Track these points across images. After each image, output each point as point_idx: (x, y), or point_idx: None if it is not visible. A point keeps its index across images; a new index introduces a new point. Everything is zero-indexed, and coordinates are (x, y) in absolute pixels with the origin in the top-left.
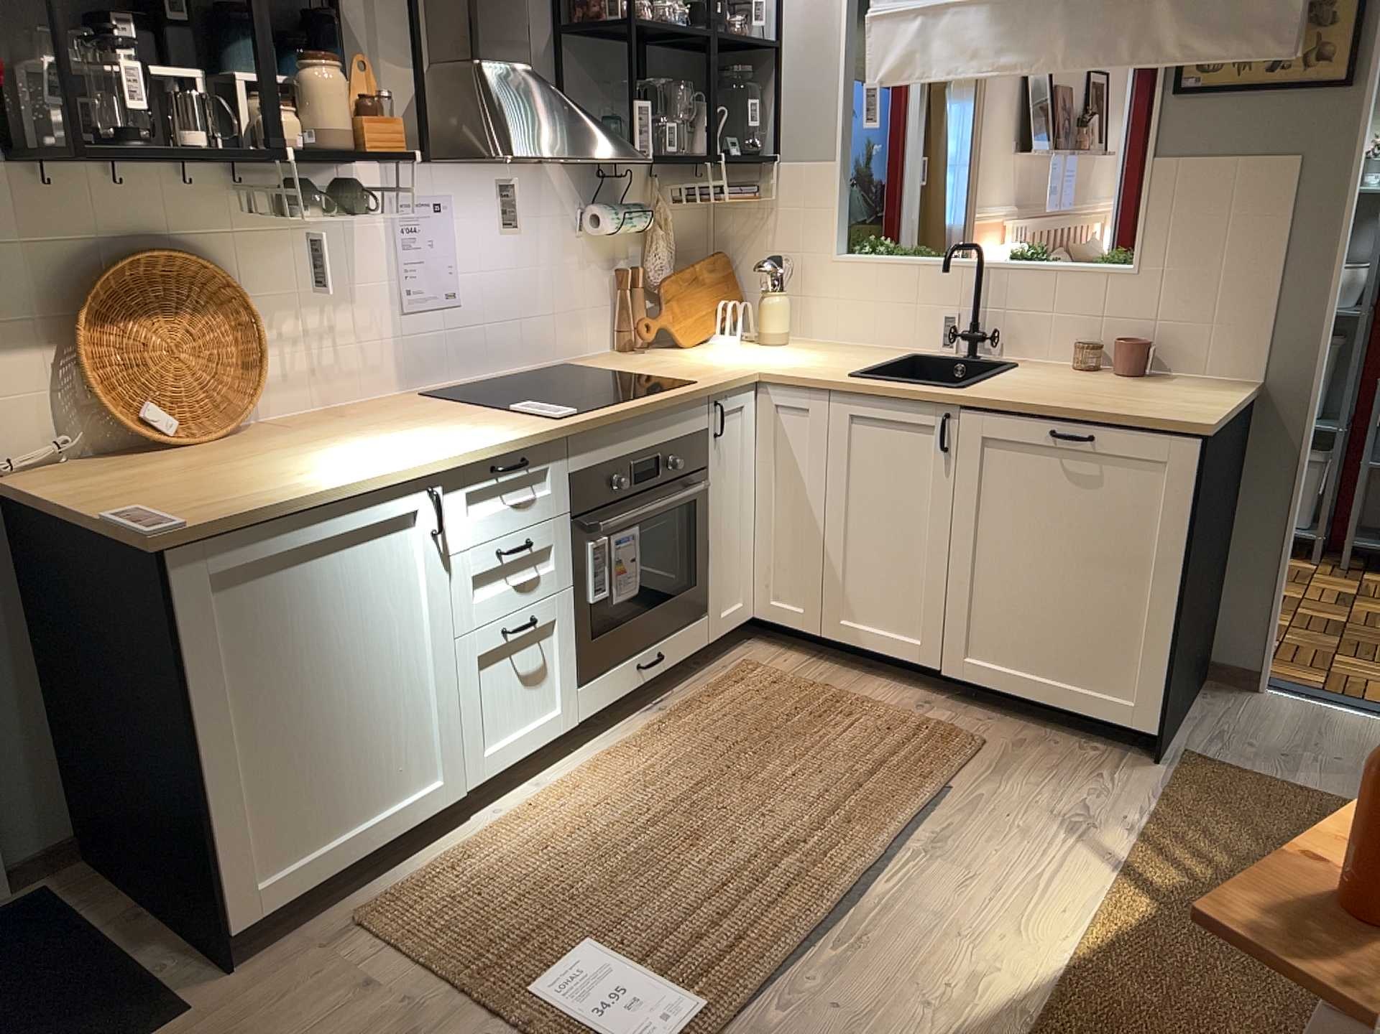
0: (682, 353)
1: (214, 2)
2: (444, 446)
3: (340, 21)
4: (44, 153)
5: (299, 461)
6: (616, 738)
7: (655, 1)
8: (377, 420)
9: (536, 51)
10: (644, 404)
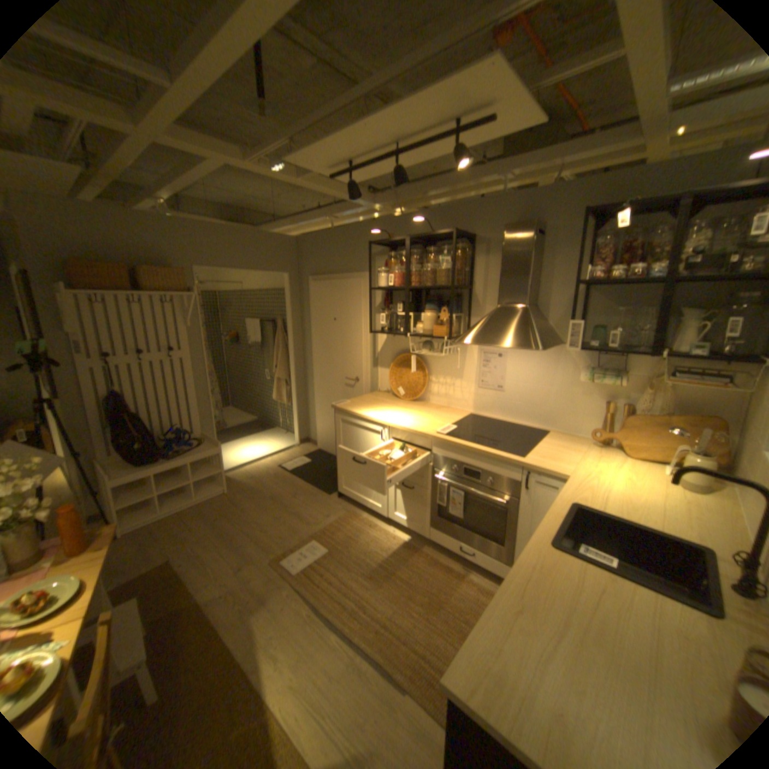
0: (615, 457)
1: (436, 294)
2: (399, 421)
3: (469, 294)
4: (394, 330)
5: (386, 409)
6: (442, 559)
7: (663, 258)
8: (433, 412)
9: (570, 294)
10: (470, 447)
